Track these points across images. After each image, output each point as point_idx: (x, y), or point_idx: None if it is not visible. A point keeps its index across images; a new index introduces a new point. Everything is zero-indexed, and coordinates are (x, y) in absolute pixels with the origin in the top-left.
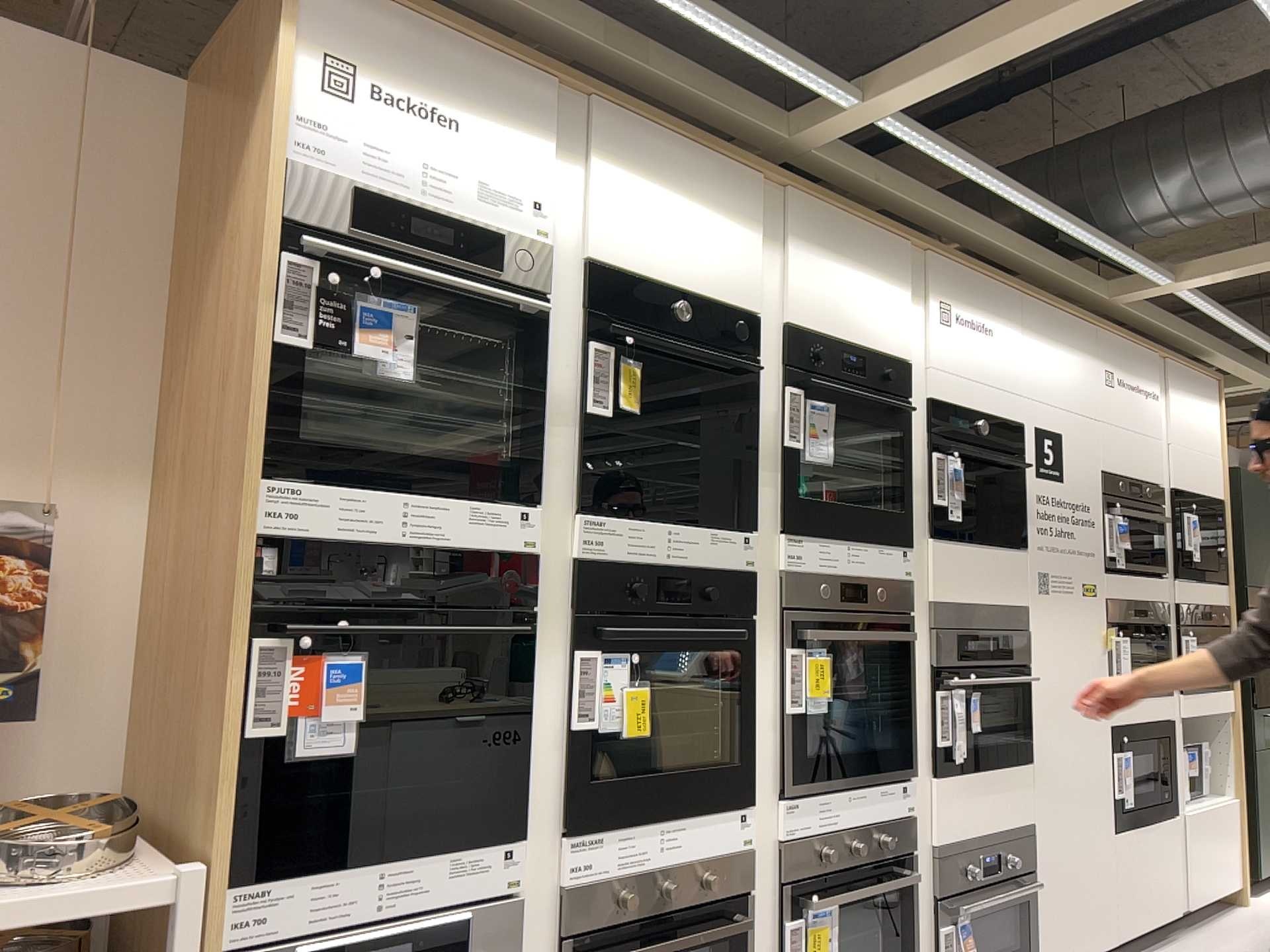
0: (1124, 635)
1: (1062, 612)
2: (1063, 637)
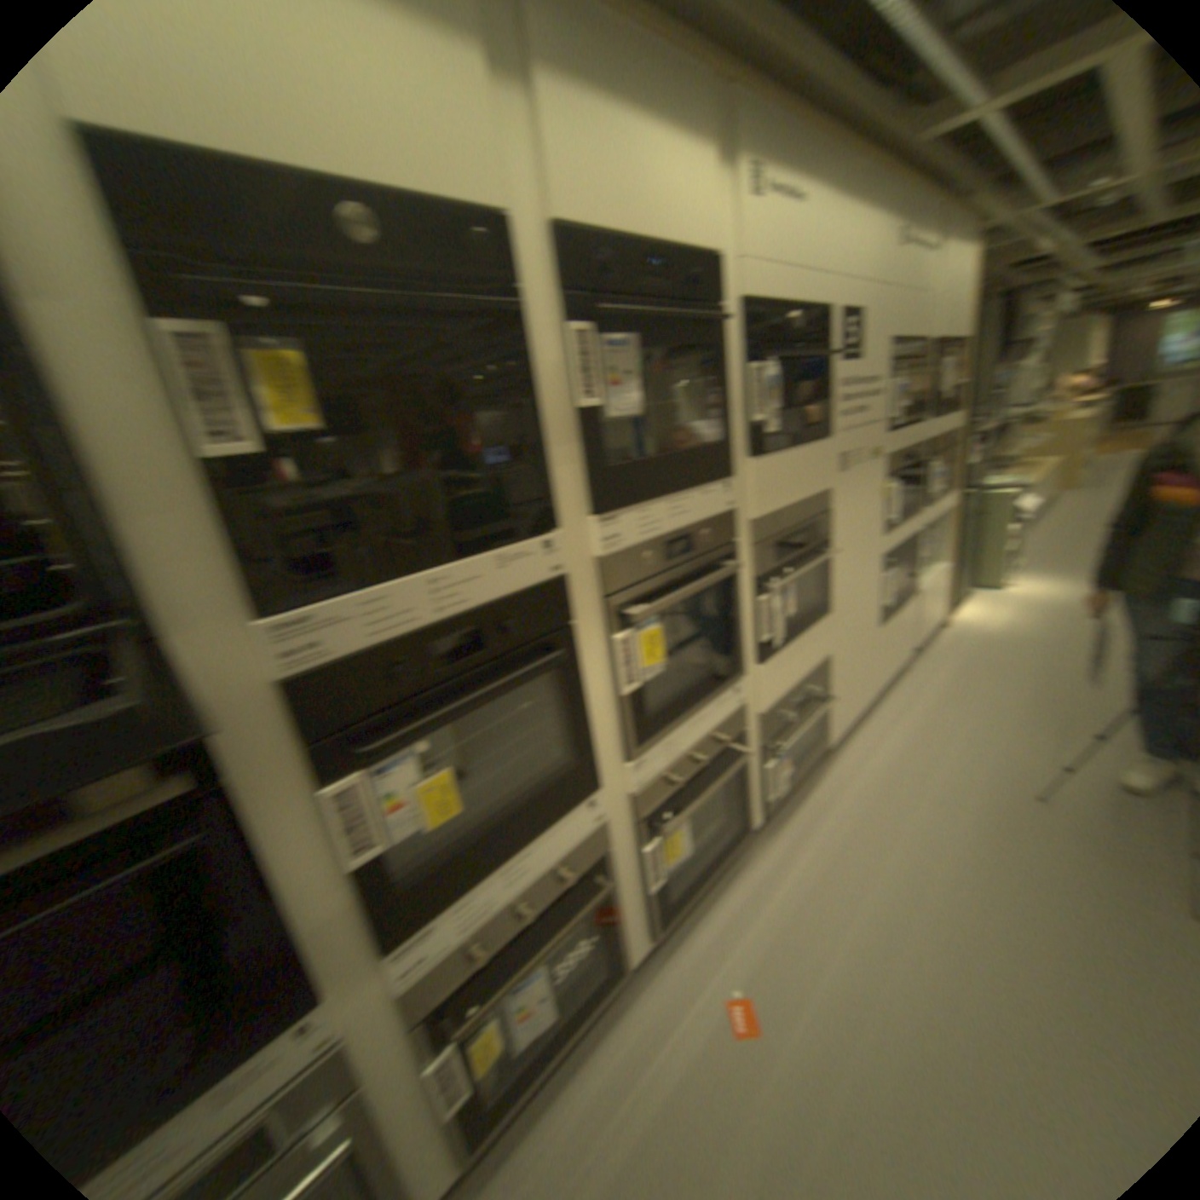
0: (907, 484)
1: (867, 484)
2: (866, 507)
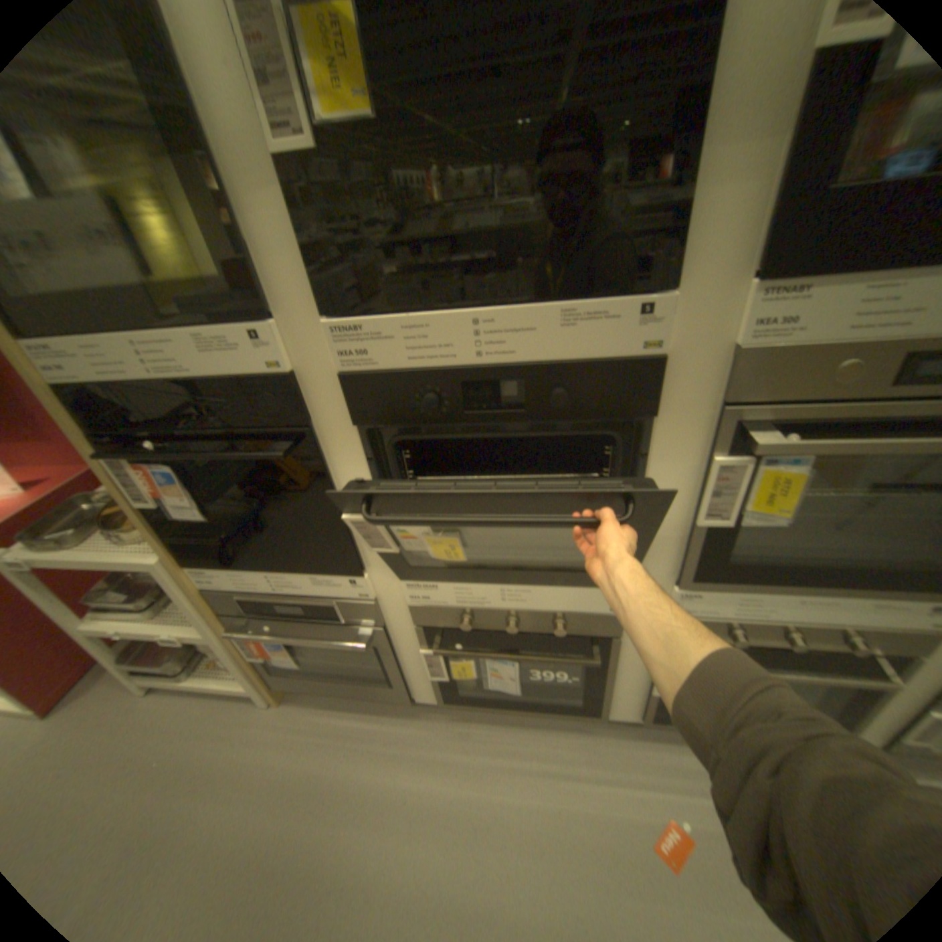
0: None
1: None
2: None
